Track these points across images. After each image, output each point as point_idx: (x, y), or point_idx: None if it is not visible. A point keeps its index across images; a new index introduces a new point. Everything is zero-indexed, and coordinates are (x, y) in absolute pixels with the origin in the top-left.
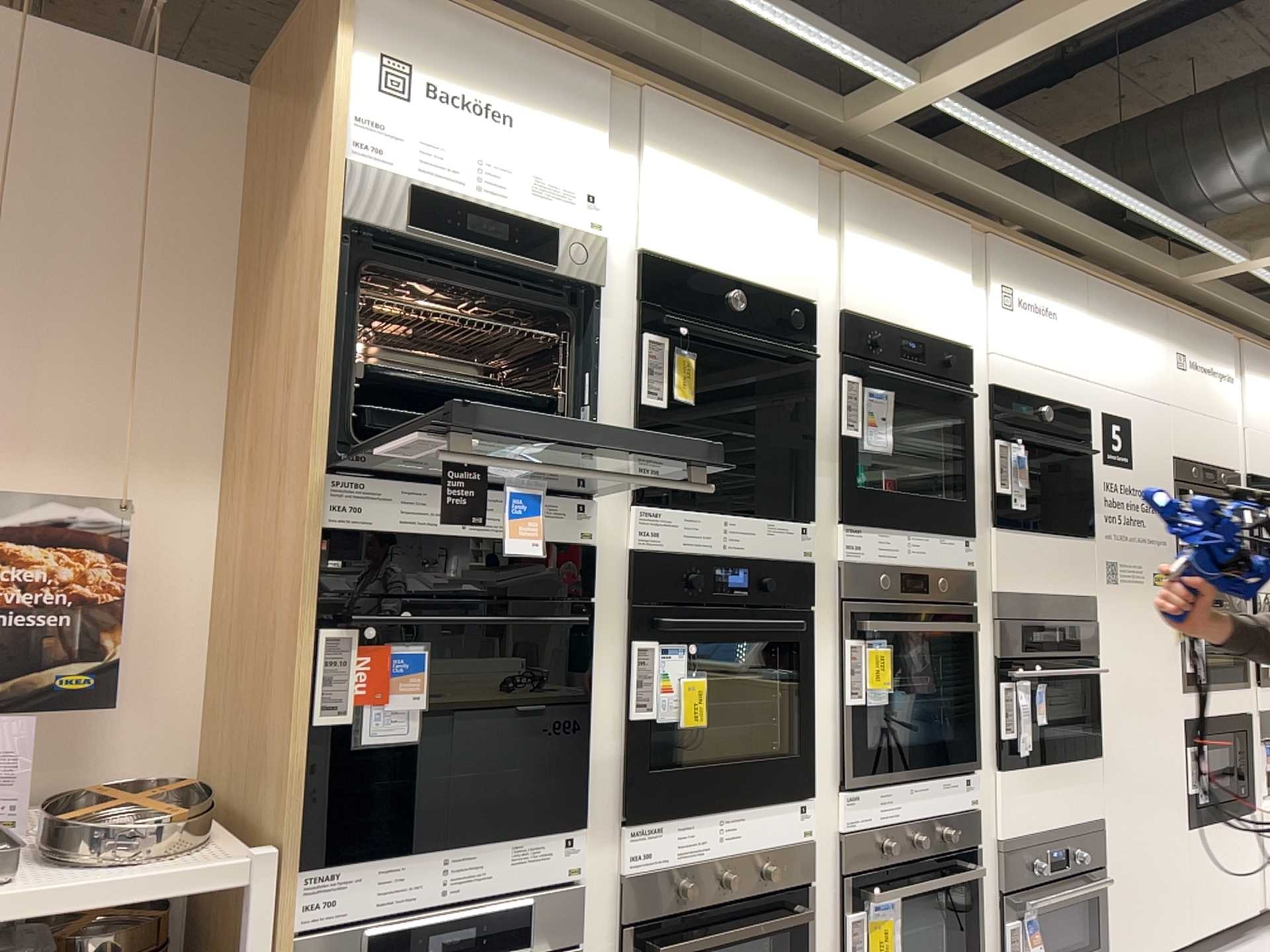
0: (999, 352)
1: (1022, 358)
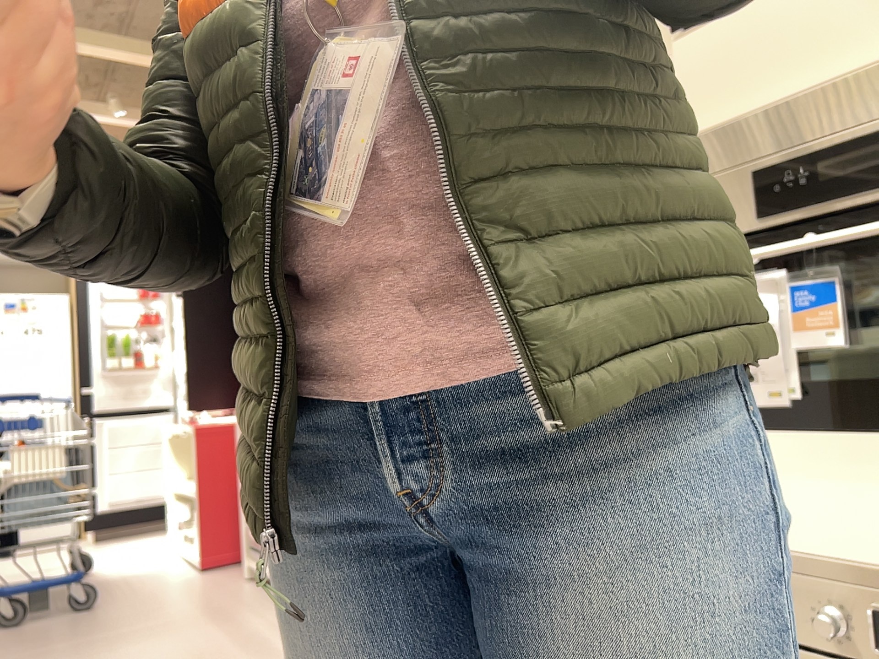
0: None
1: None
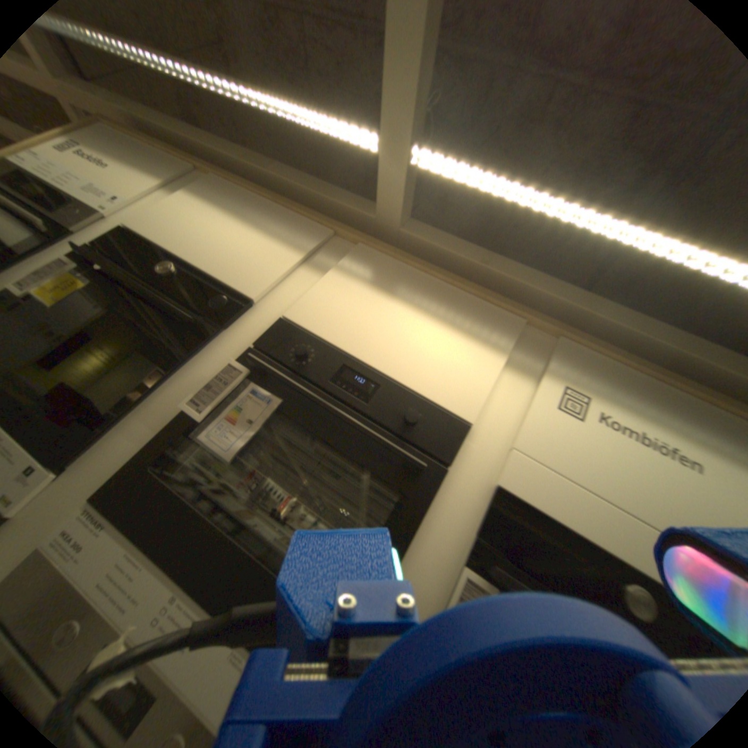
0: (536, 454)
1: (594, 486)
